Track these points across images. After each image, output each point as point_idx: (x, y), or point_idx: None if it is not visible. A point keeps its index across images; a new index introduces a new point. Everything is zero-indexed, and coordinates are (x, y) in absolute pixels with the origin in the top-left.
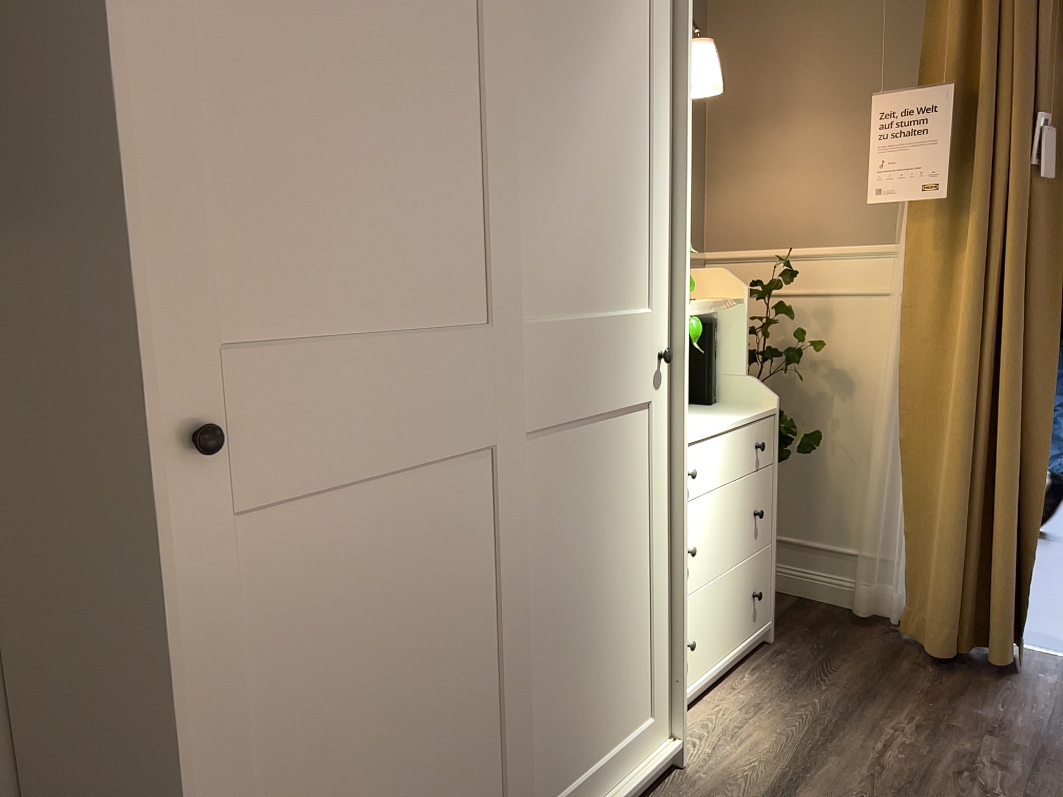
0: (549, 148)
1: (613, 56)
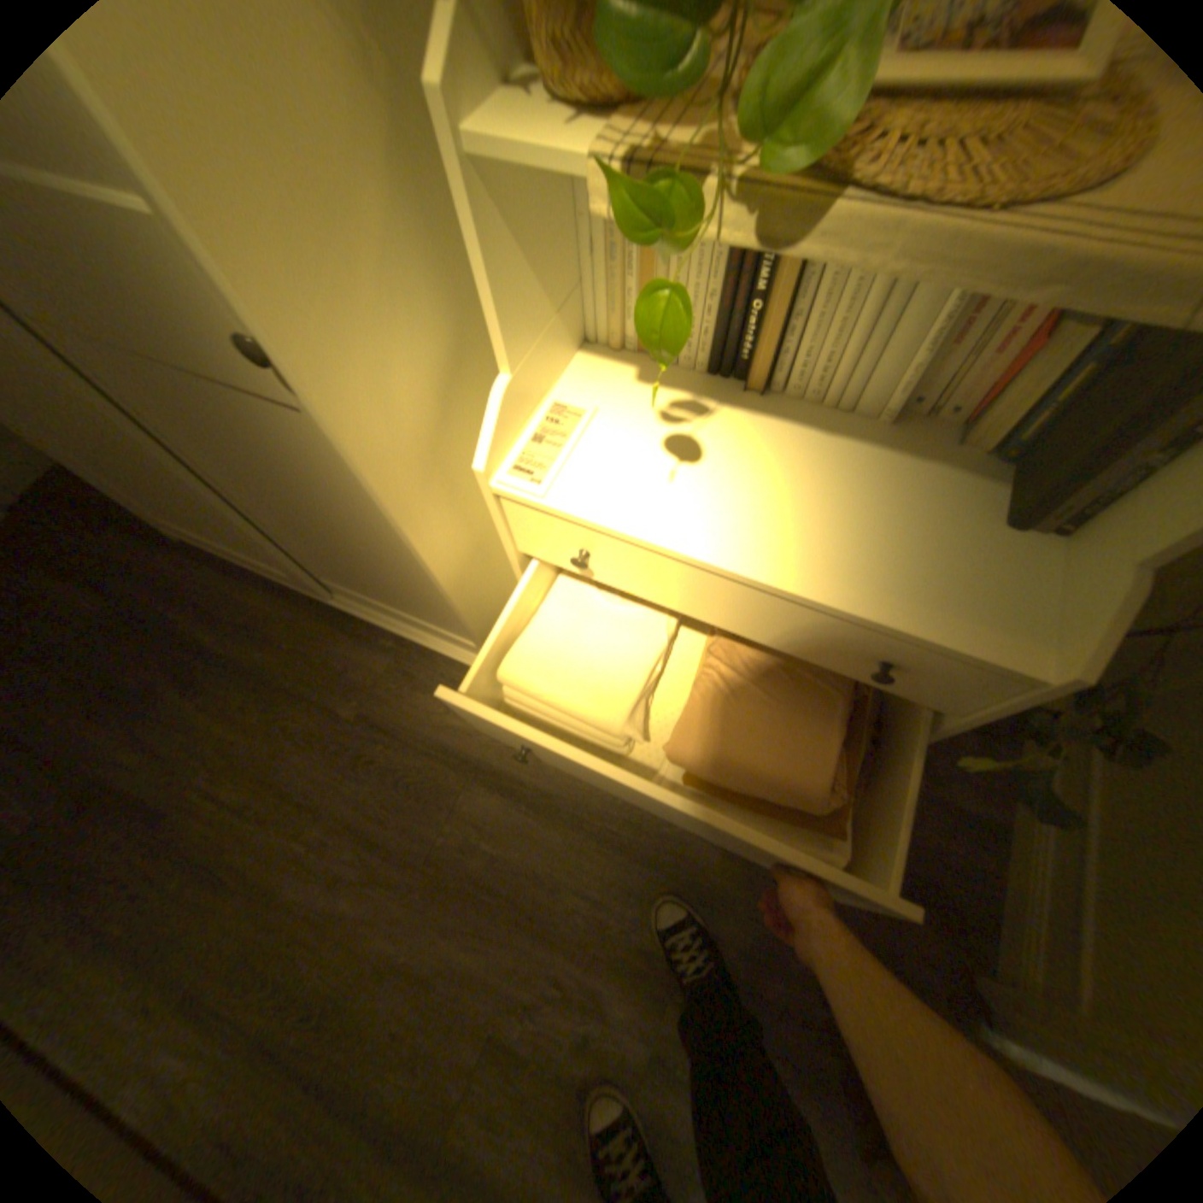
0: None
1: None
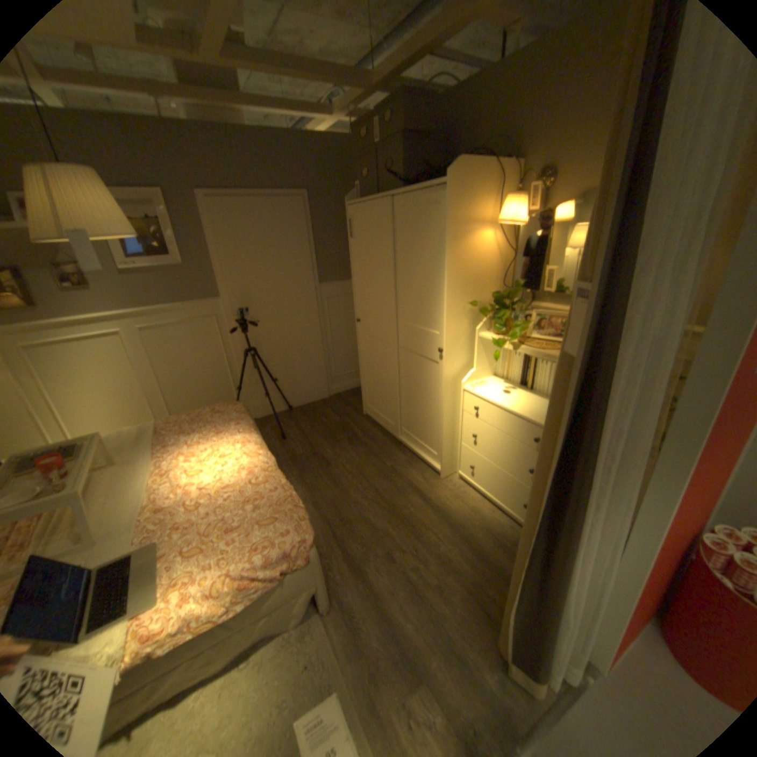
0: (406, 278)
1: (426, 246)
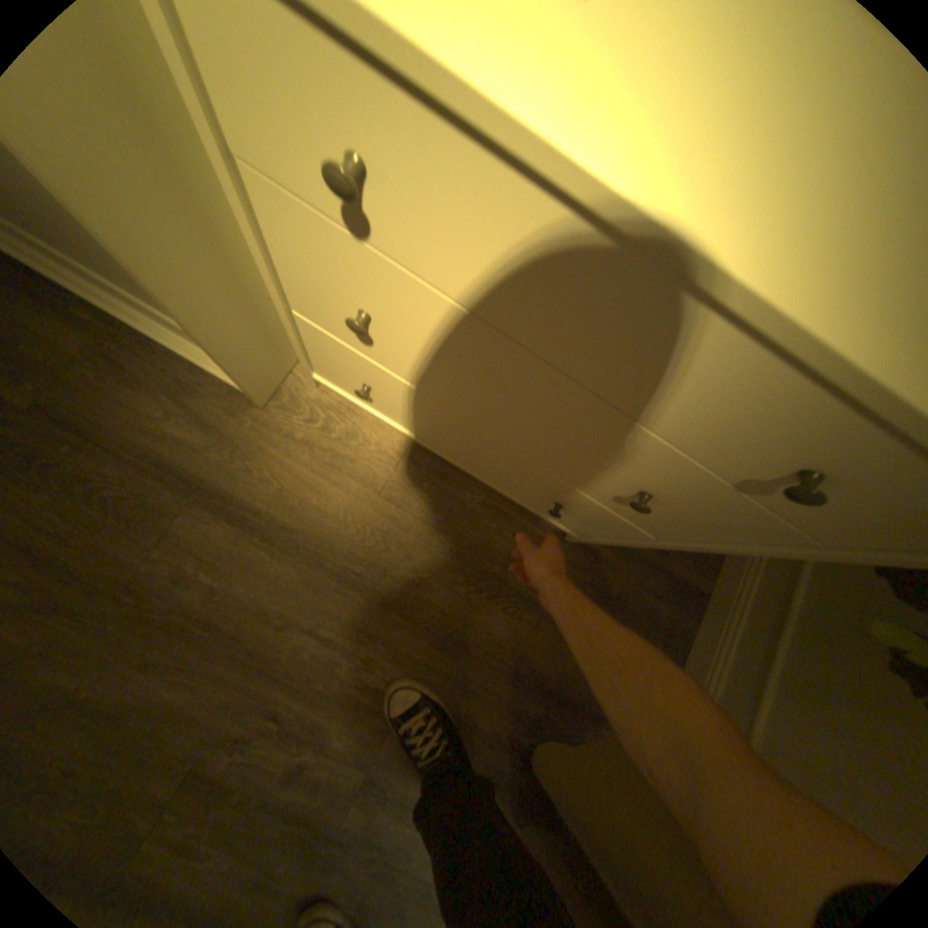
0: None
1: None
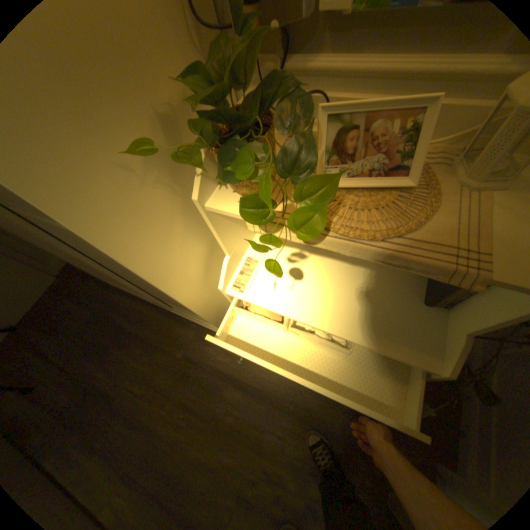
0: None
1: None
